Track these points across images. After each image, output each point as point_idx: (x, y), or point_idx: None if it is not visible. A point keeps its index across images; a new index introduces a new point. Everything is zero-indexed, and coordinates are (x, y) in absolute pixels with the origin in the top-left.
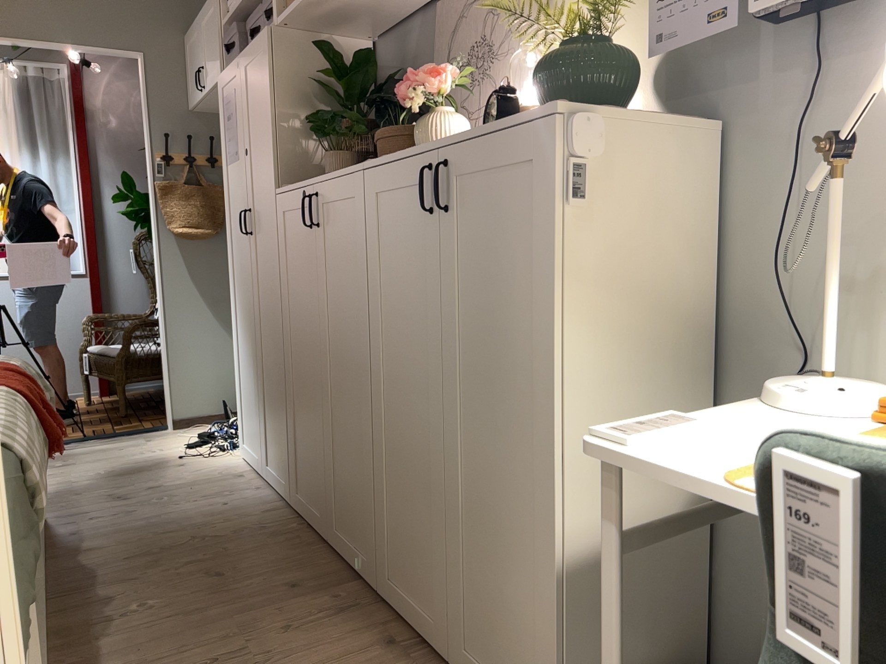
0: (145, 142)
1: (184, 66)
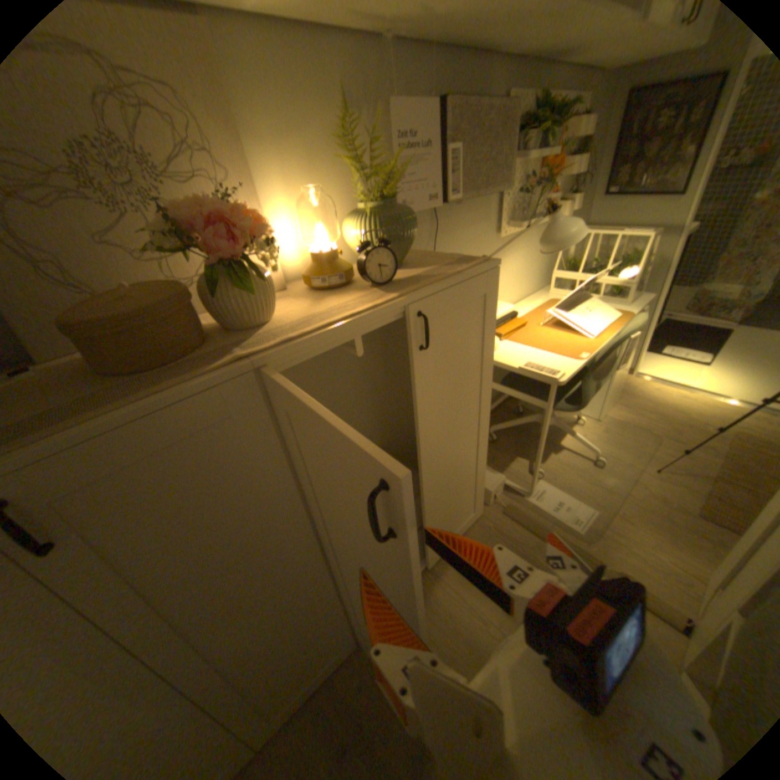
0: None
1: None
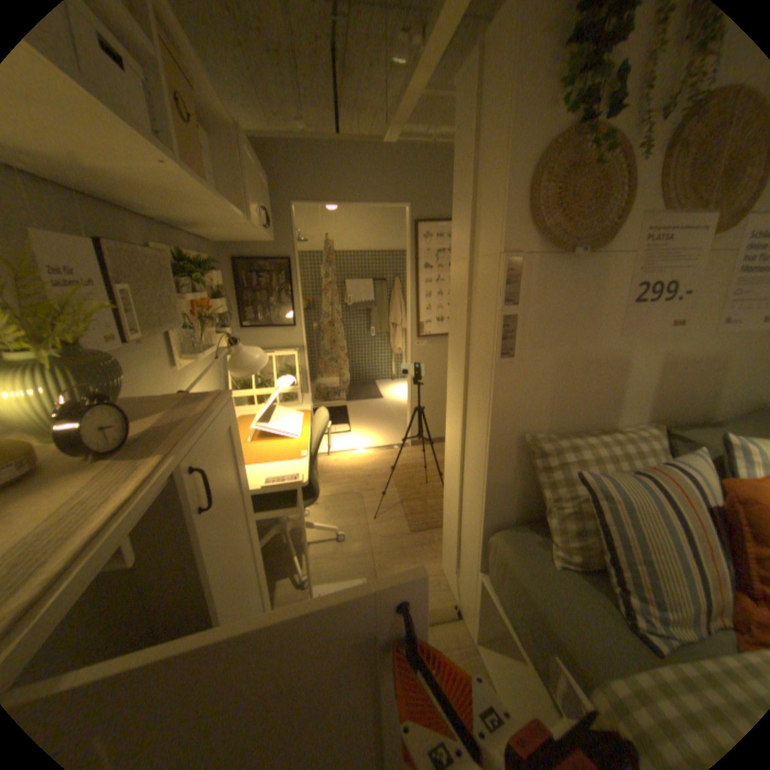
0: None
1: None
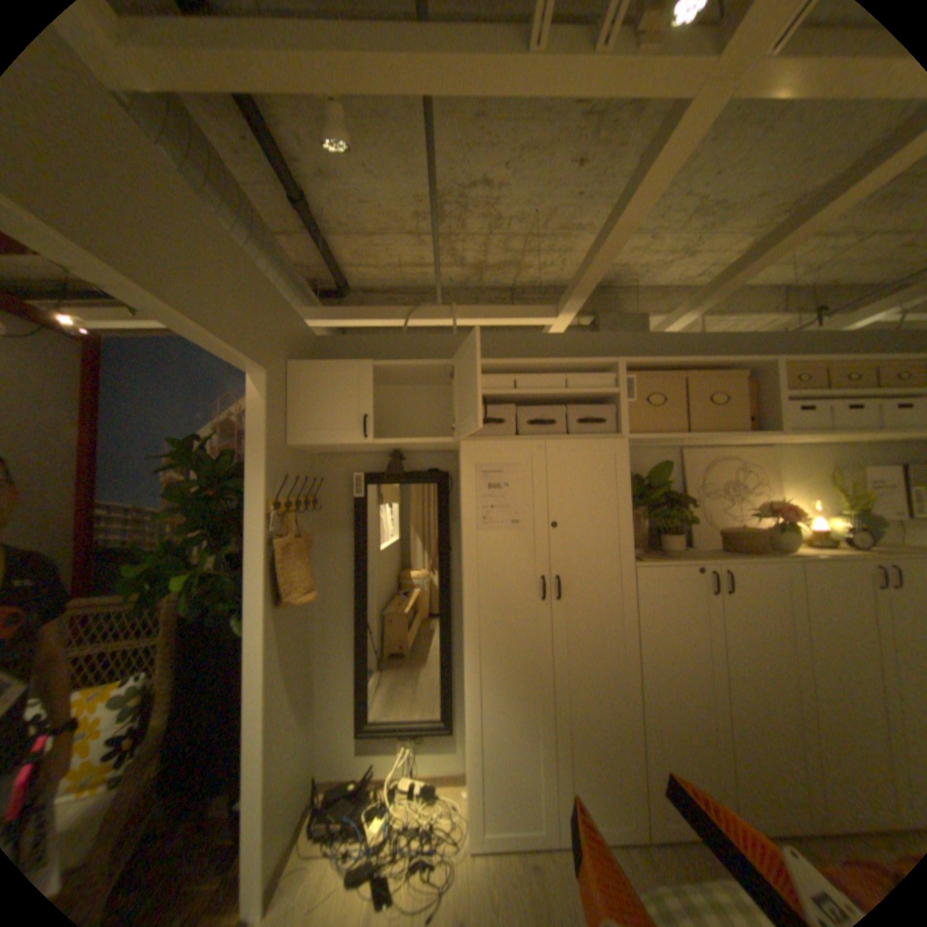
0: (245, 484)
1: (286, 395)
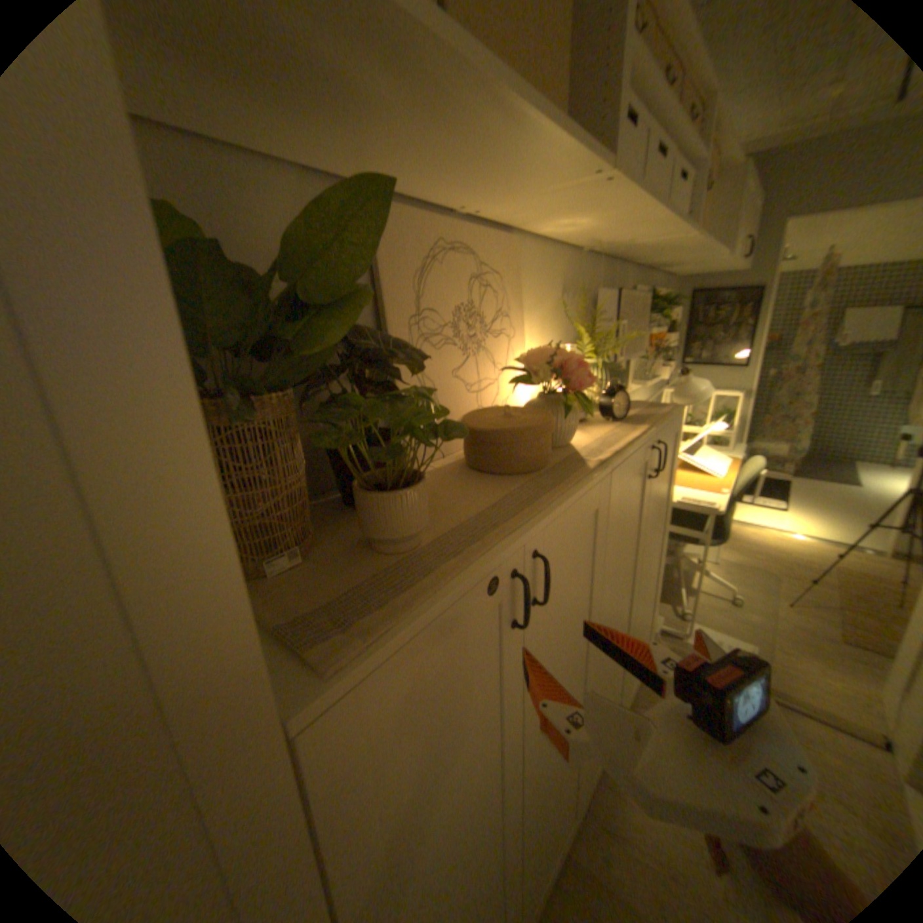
0: None
1: None
